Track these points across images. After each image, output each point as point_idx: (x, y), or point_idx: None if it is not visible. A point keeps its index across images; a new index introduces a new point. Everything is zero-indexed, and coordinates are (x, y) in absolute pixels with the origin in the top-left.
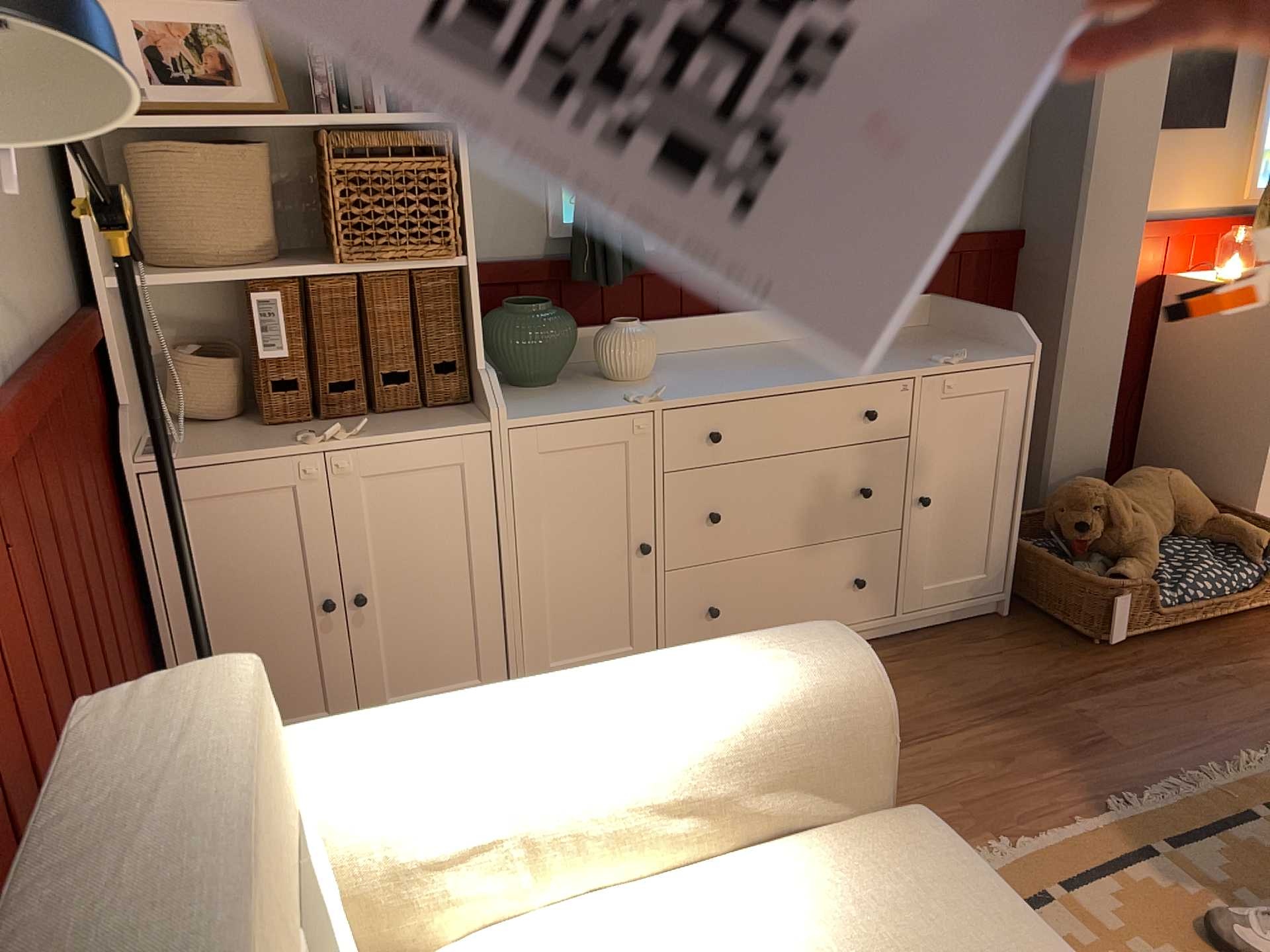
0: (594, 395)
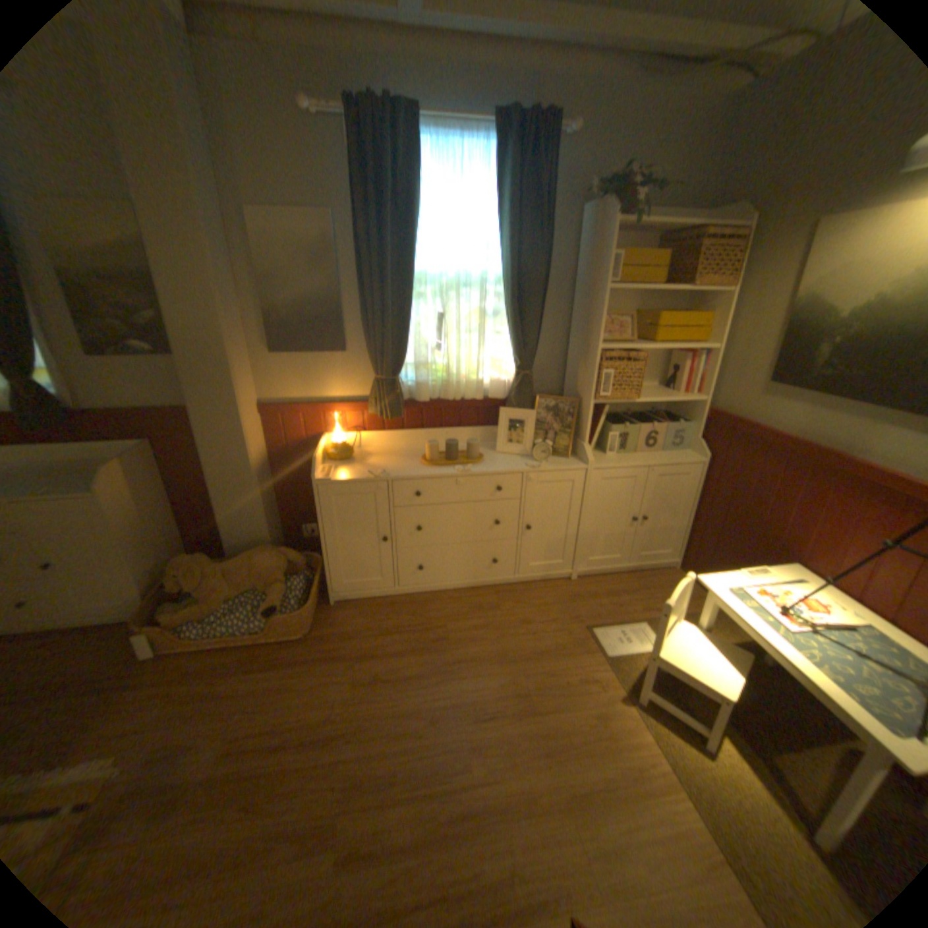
0: None
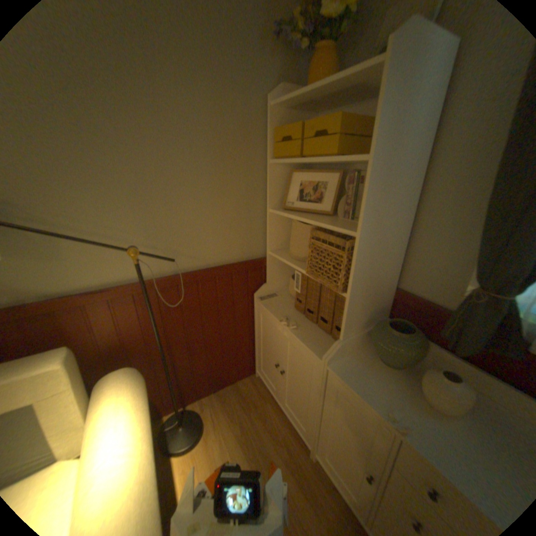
0: (389, 394)
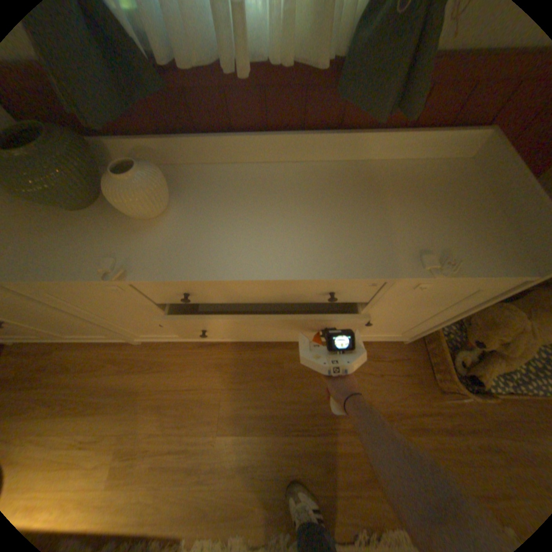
0: (89, 245)
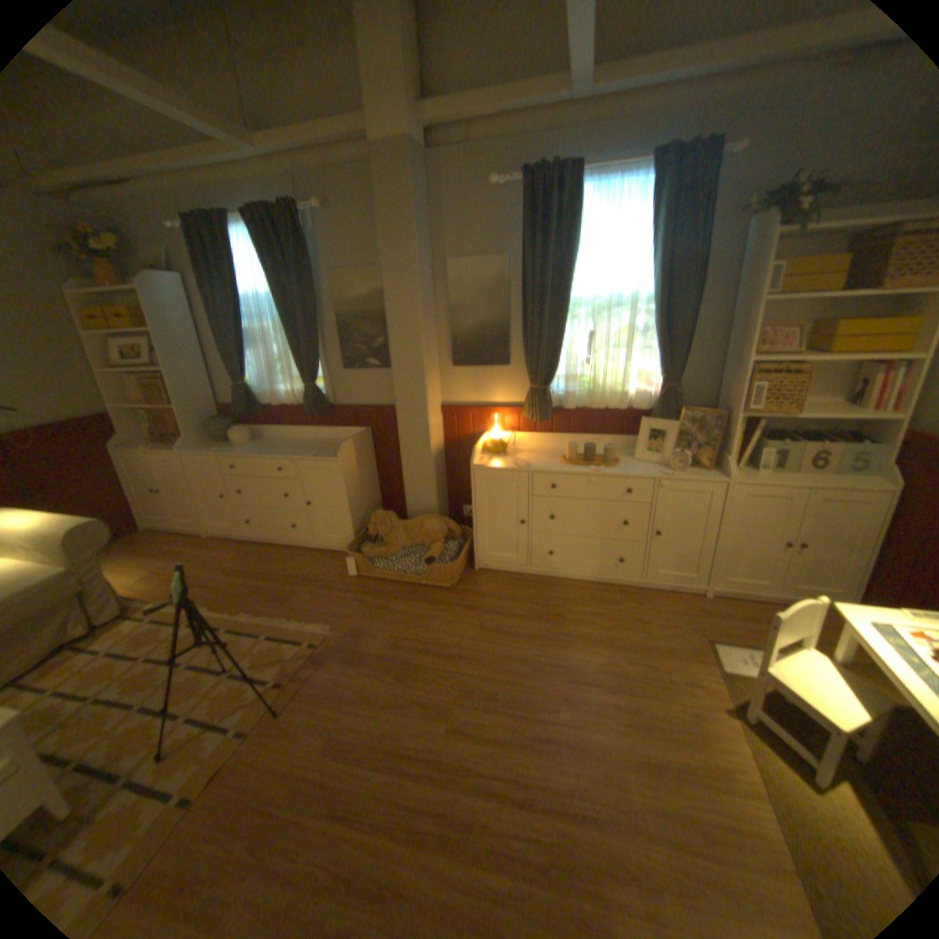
0: (212, 450)
